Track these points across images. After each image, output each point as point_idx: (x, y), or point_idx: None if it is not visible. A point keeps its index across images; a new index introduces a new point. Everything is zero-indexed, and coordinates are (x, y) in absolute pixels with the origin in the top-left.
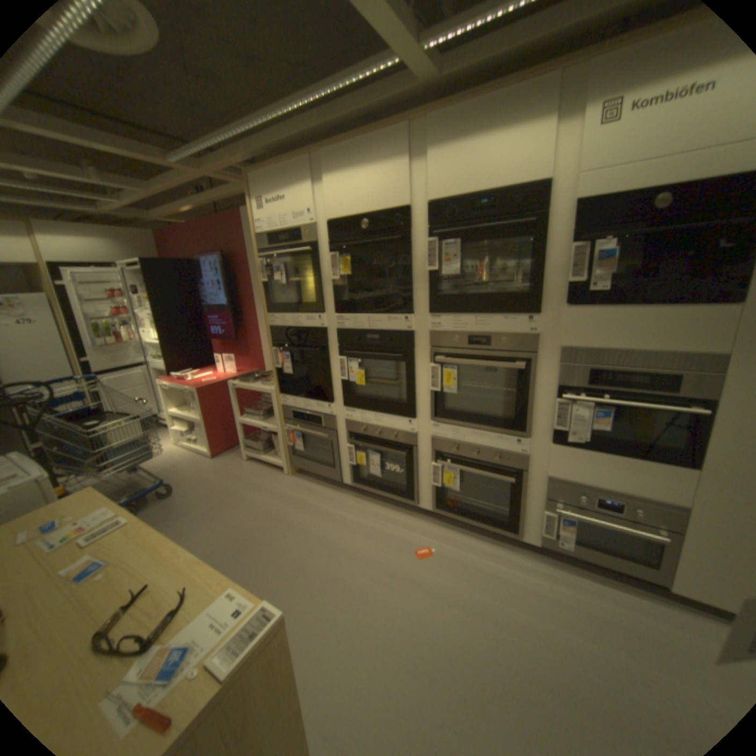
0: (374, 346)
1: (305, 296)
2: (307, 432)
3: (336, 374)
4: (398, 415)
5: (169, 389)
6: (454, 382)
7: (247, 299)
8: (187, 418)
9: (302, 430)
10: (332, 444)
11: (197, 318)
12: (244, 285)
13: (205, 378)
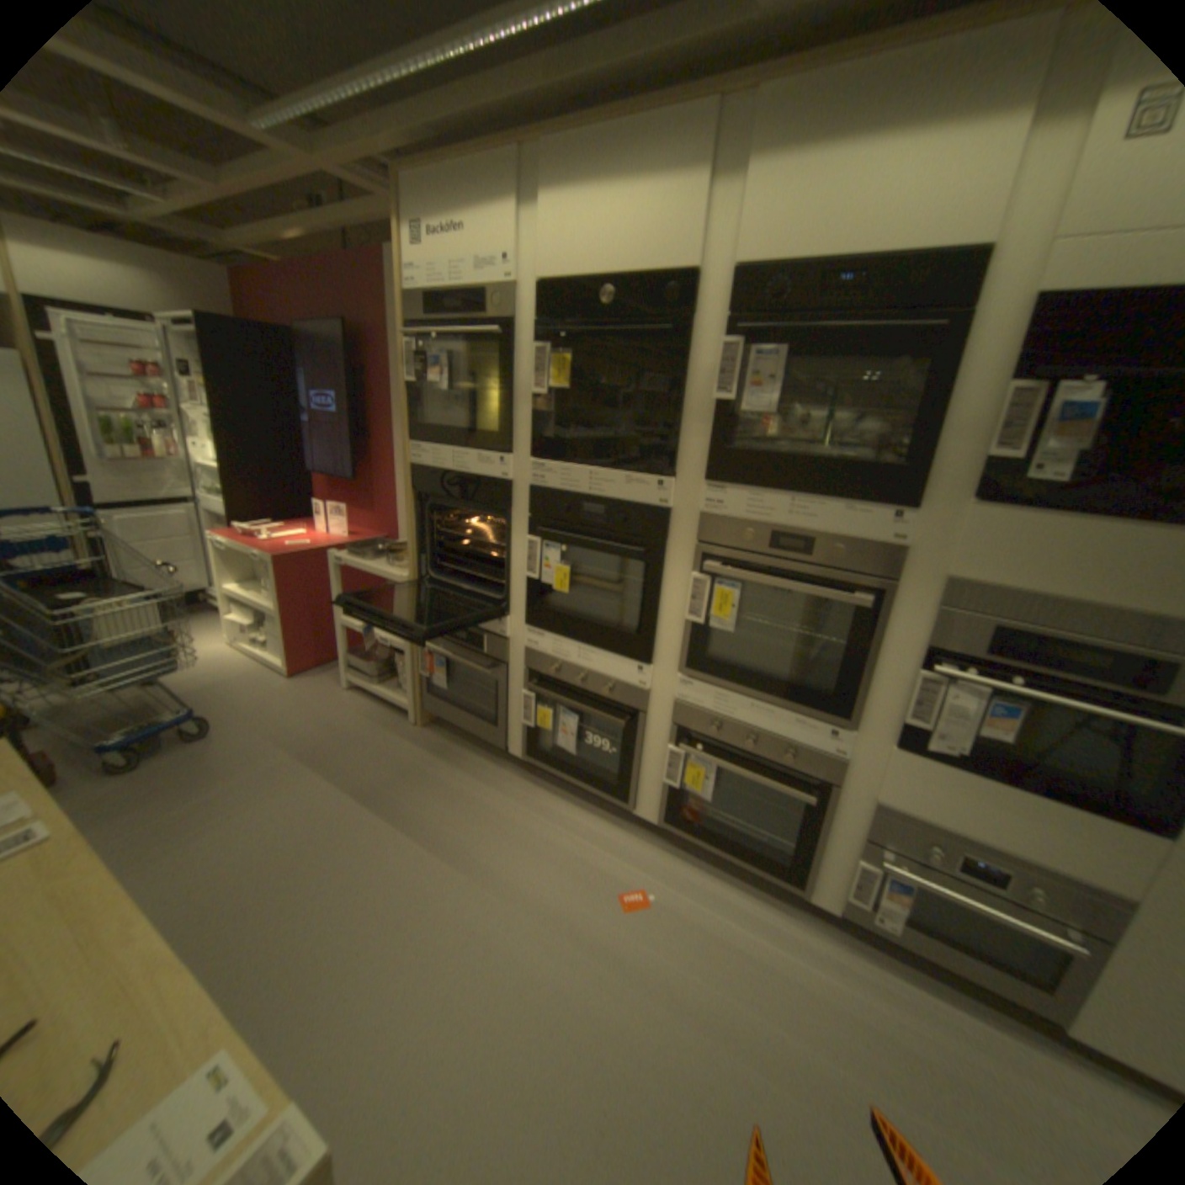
0: (595, 526)
1: (480, 417)
2: (456, 659)
3: (520, 566)
4: (621, 654)
5: (227, 549)
6: (733, 610)
7: (379, 411)
8: (254, 603)
9: (448, 652)
10: (498, 685)
11: (290, 433)
12: (378, 386)
13: (292, 538)
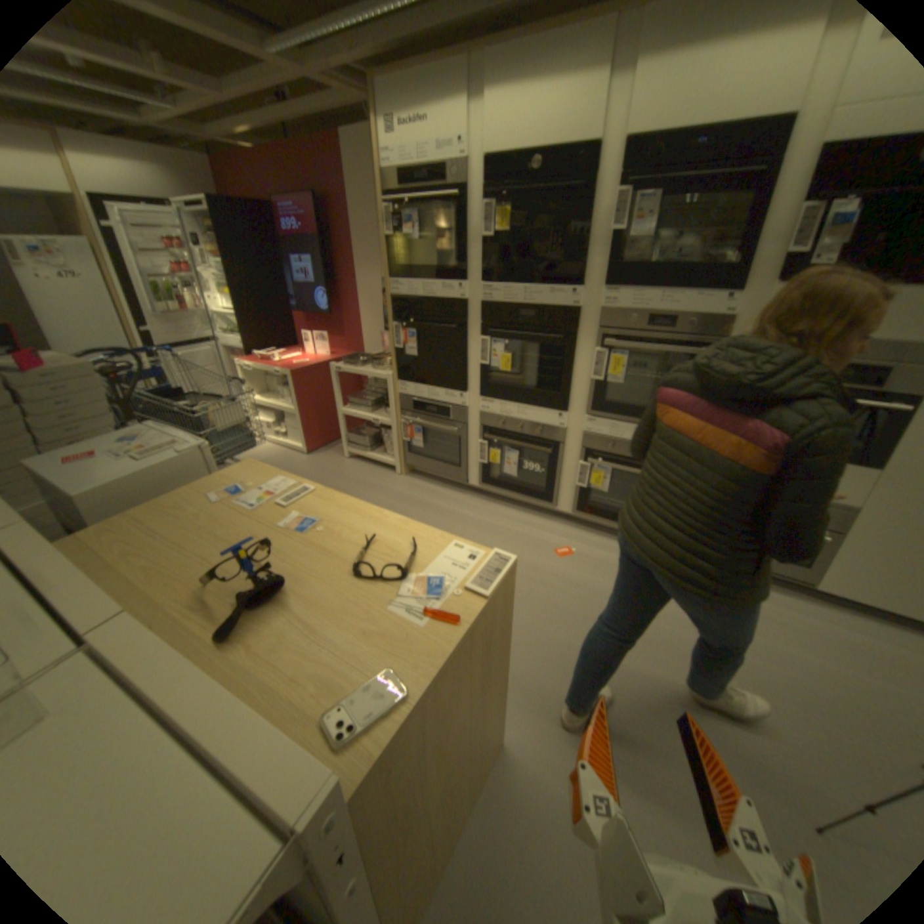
0: (528, 325)
1: (440, 257)
2: (431, 426)
3: (473, 358)
4: (546, 408)
5: (249, 371)
6: (622, 369)
7: (343, 260)
8: (275, 407)
9: (423, 423)
10: (460, 440)
11: (275, 283)
12: (340, 241)
13: (293, 360)
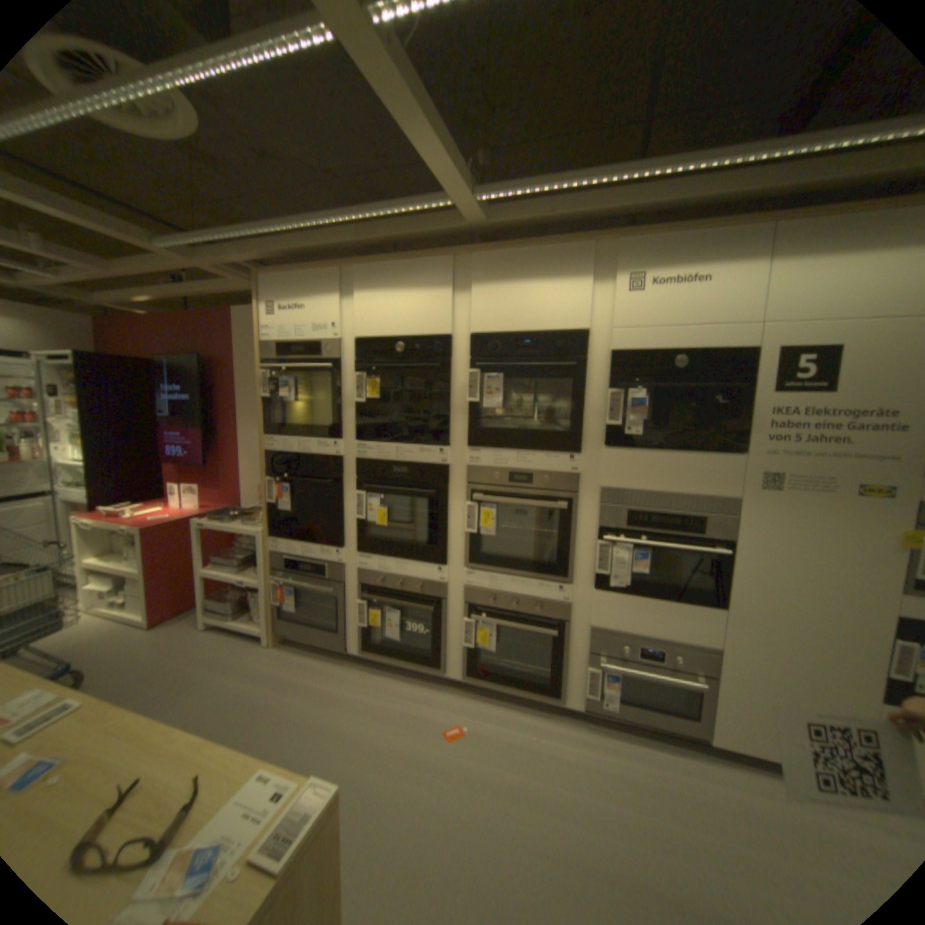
0: (402, 480)
1: (317, 418)
2: (304, 586)
3: (351, 512)
4: (426, 562)
5: (90, 529)
6: (493, 522)
7: (226, 415)
8: (116, 571)
9: (296, 583)
10: (337, 602)
11: (146, 435)
12: (225, 398)
13: (151, 515)
